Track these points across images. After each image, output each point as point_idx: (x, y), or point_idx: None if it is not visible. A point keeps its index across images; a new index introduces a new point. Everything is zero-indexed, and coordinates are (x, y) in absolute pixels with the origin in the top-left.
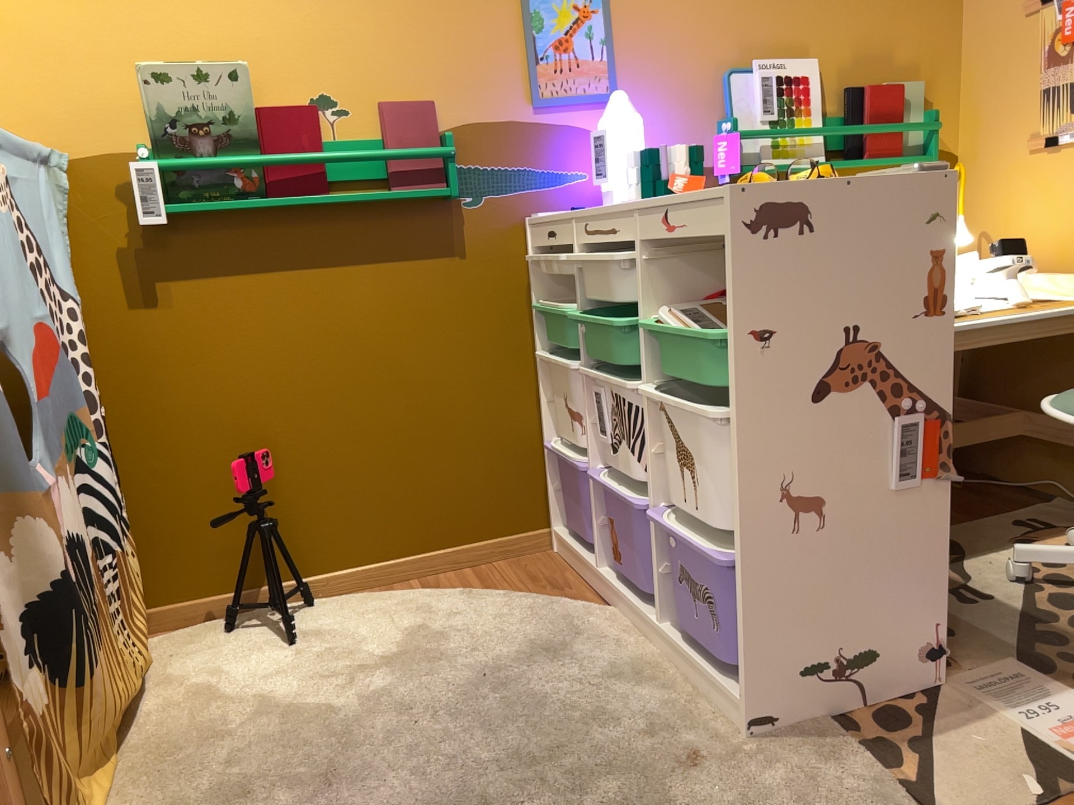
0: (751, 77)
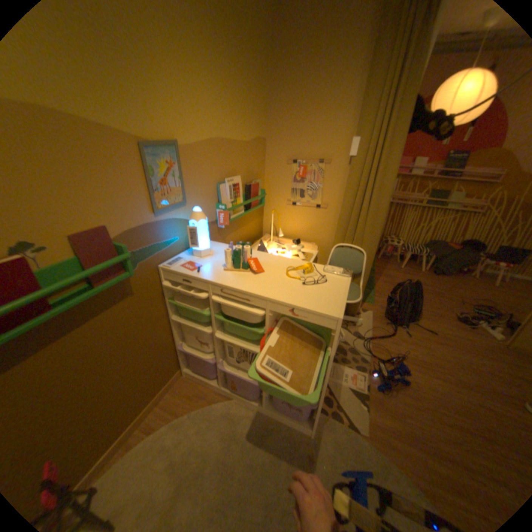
0: (225, 184)
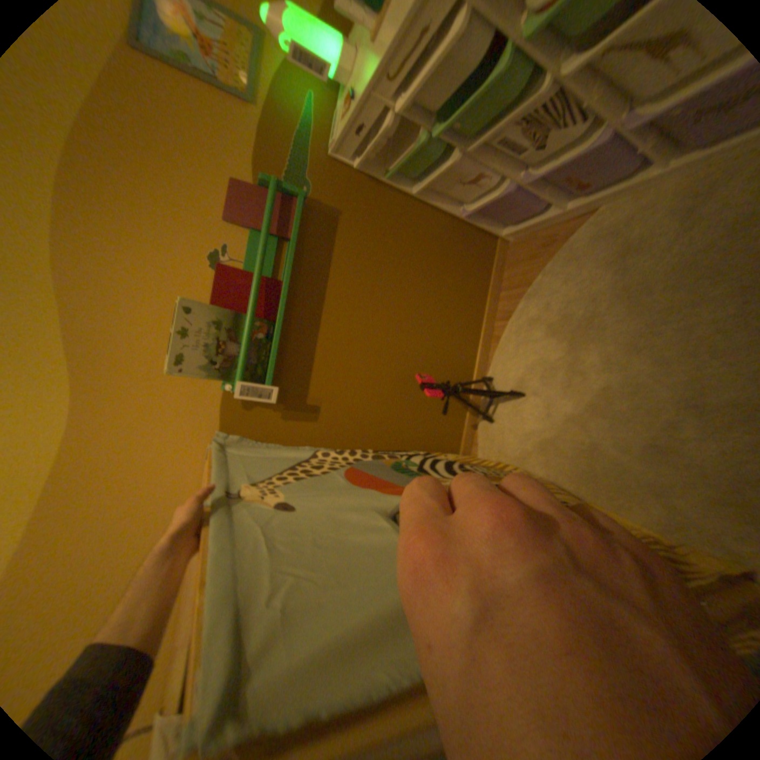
0: None
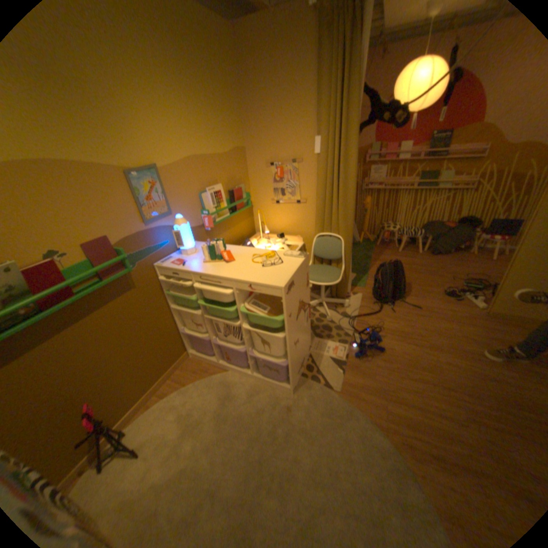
0: (206, 193)
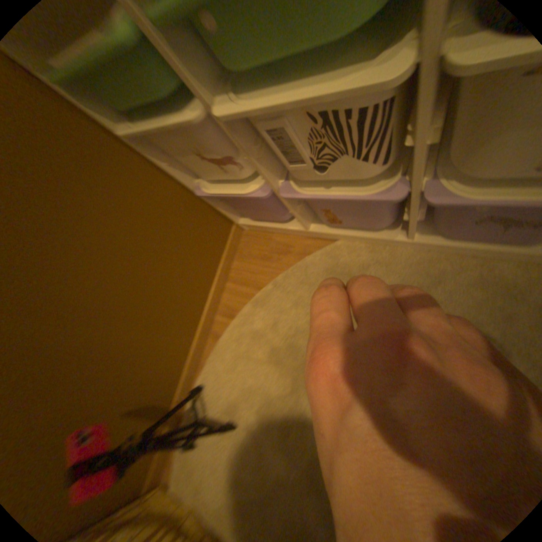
0: None
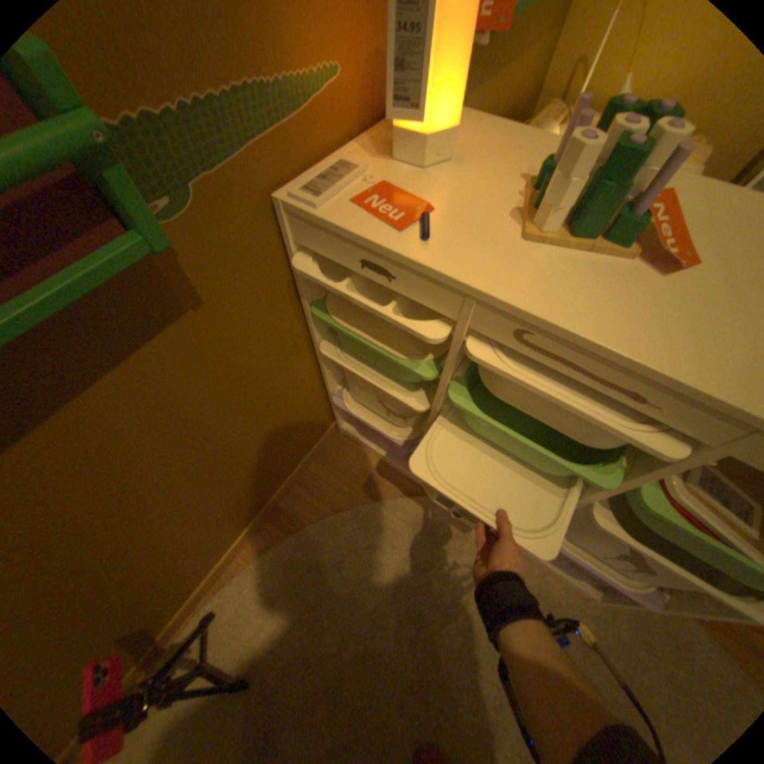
0: None
